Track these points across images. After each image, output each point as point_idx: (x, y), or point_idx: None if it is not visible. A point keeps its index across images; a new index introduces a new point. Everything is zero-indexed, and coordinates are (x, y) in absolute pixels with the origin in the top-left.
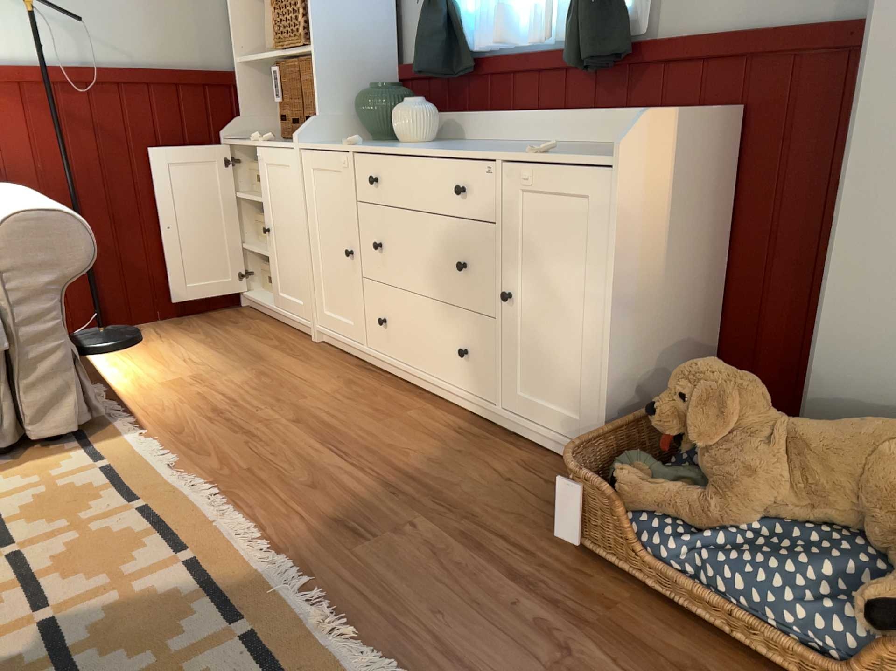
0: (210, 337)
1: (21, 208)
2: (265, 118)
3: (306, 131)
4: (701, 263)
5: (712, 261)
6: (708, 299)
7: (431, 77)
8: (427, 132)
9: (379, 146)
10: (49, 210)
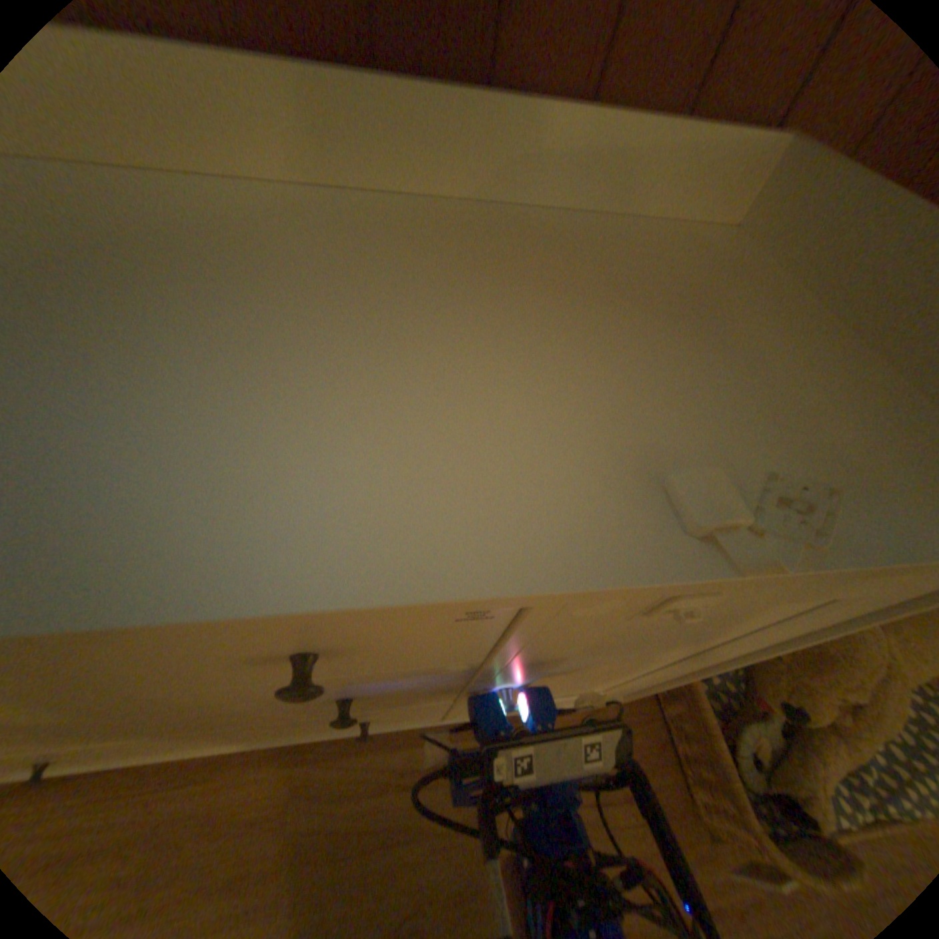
0: None
1: None
2: None
3: None
4: None
5: None
6: None
7: None
8: None
9: None
10: None
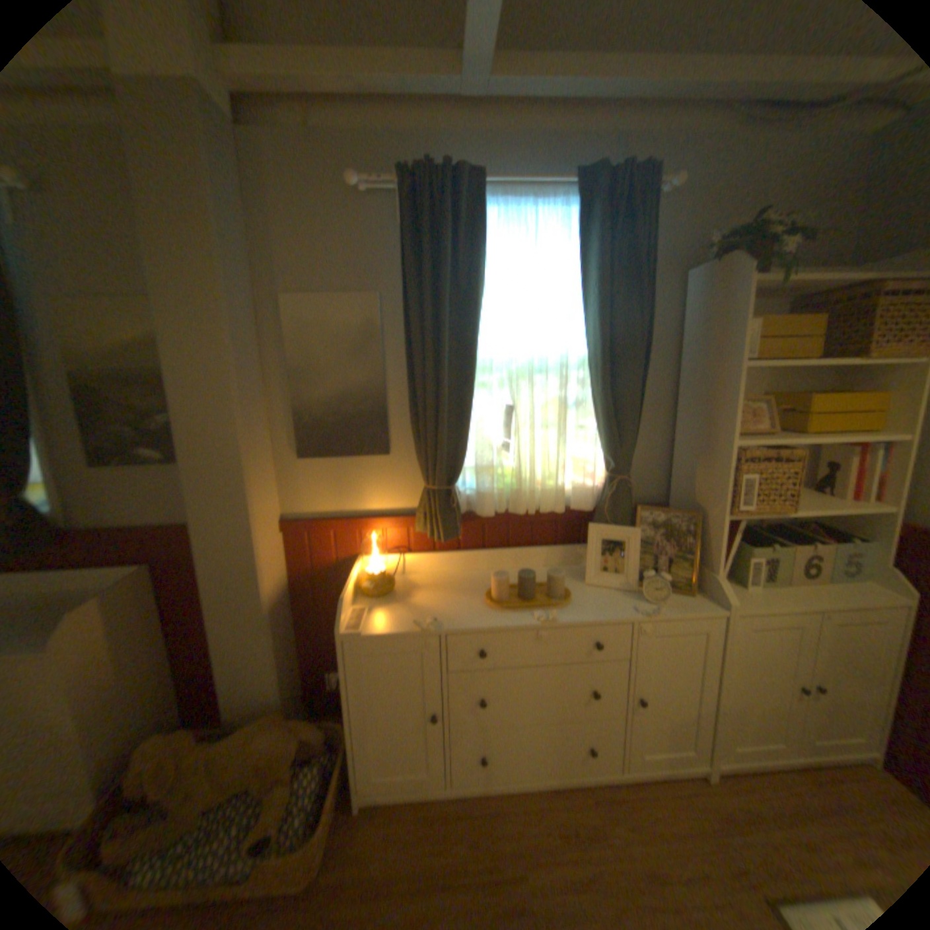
0: None
1: None
2: None
3: None
4: (145, 657)
5: (154, 650)
6: (158, 670)
7: None
8: None
9: None
10: None
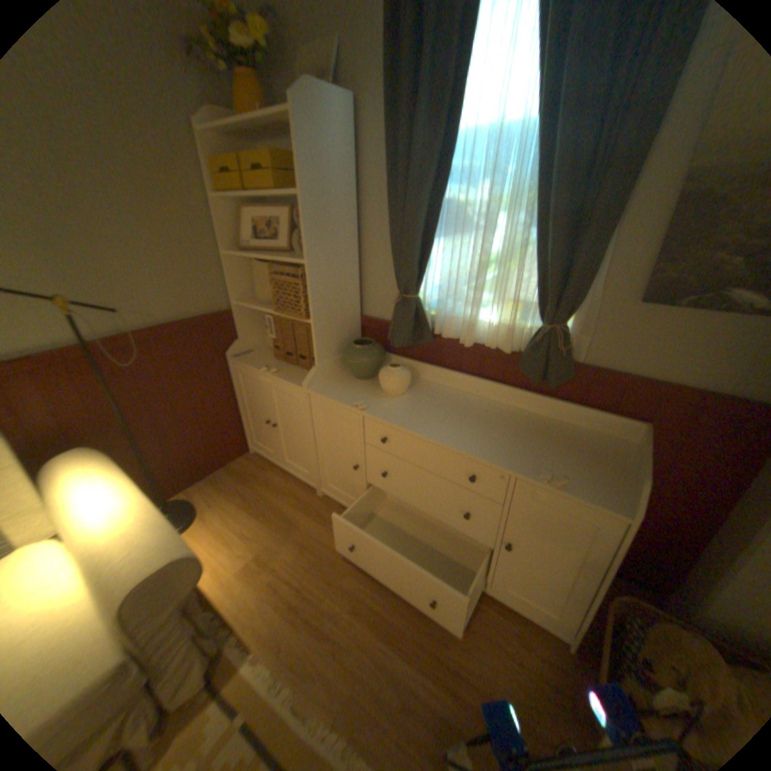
0: (244, 501)
1: (130, 569)
2: (255, 334)
3: (312, 379)
4: None
5: None
6: None
7: (404, 347)
8: (407, 388)
9: (384, 412)
10: (159, 566)
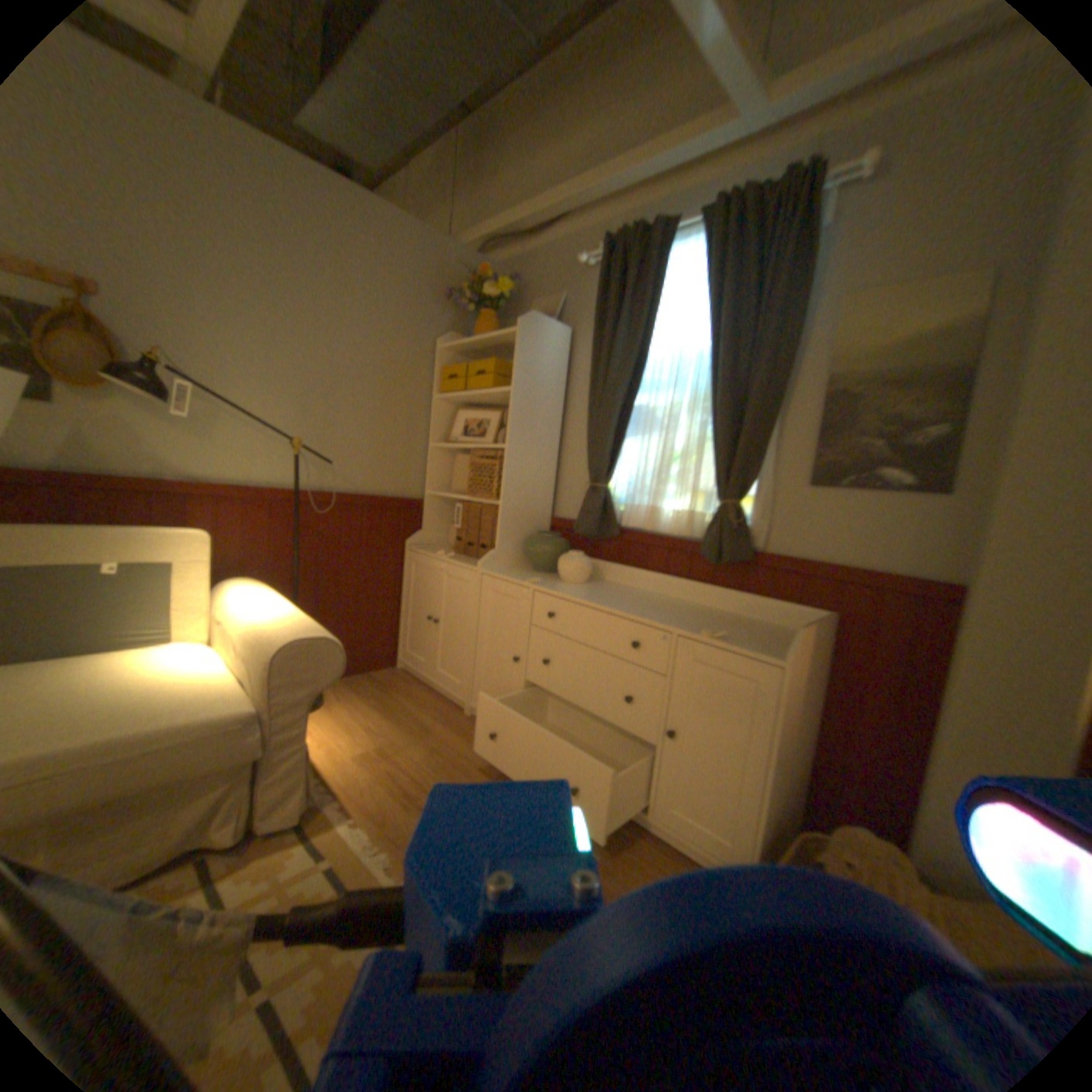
0: (381, 704)
1: (292, 633)
2: (440, 530)
3: (489, 560)
4: (813, 722)
5: (817, 718)
6: (812, 745)
7: (589, 536)
8: (585, 576)
9: (556, 588)
10: (316, 636)
